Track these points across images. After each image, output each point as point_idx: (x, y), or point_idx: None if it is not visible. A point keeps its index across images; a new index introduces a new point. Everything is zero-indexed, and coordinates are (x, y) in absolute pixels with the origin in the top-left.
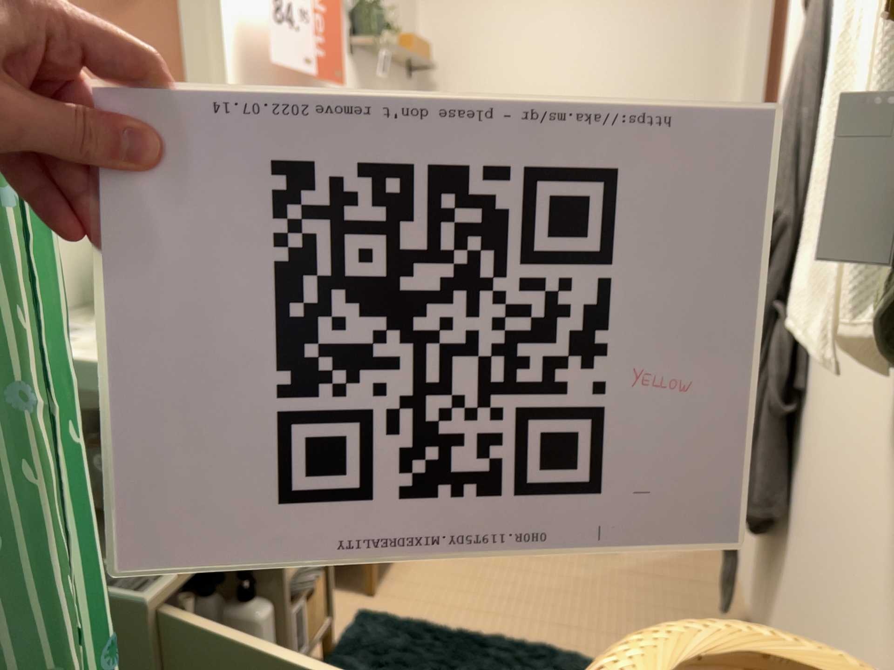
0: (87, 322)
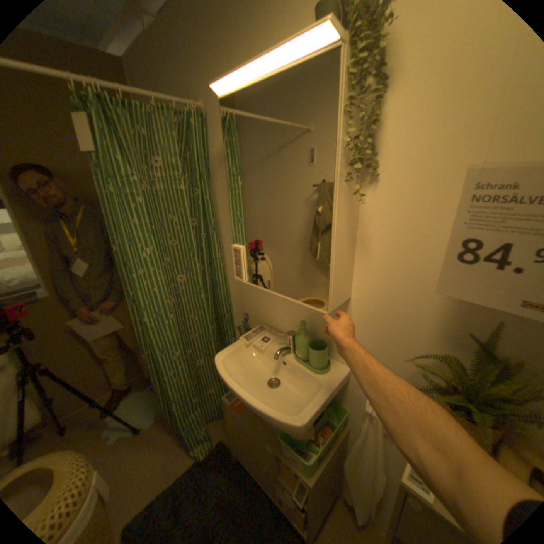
0: (277, 340)
